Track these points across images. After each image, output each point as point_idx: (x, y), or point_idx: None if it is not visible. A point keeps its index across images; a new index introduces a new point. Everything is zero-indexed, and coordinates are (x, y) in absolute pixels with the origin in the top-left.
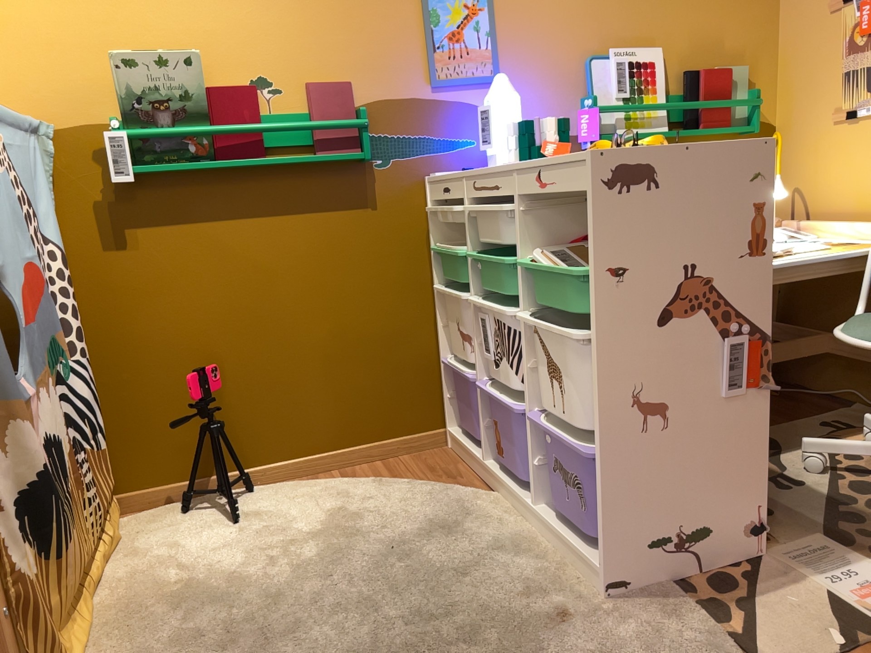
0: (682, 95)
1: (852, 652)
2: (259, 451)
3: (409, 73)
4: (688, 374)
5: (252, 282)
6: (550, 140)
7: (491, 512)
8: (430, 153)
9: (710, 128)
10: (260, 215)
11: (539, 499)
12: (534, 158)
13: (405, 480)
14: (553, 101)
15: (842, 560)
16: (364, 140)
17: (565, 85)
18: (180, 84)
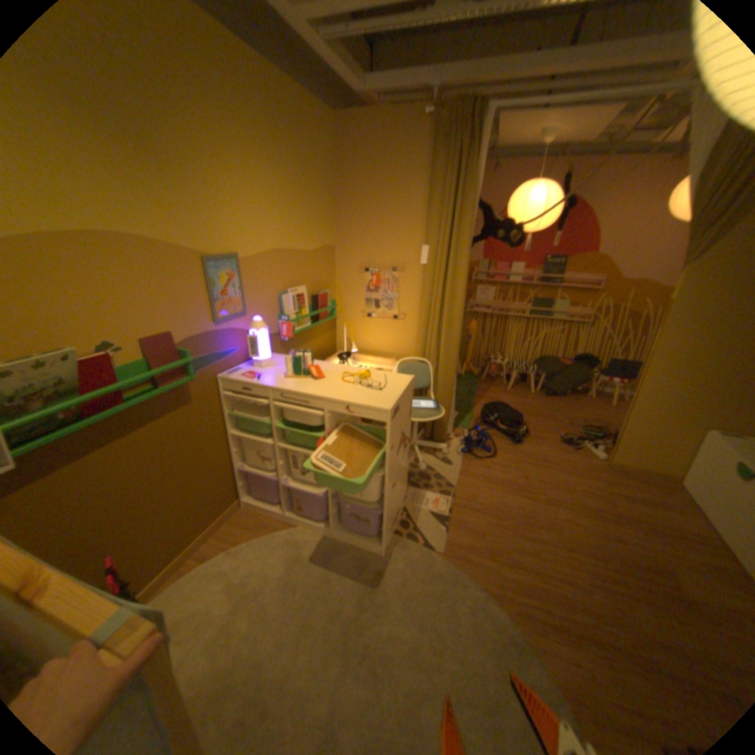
0: (312, 306)
1: (445, 528)
2: (139, 584)
3: (201, 318)
4: (399, 466)
5: (119, 485)
6: (310, 365)
7: (305, 538)
8: (217, 362)
9: (322, 320)
10: (118, 439)
11: (333, 525)
12: (306, 376)
13: (241, 543)
14: (267, 318)
15: (420, 494)
16: (190, 370)
17: (272, 309)
18: (55, 376)
